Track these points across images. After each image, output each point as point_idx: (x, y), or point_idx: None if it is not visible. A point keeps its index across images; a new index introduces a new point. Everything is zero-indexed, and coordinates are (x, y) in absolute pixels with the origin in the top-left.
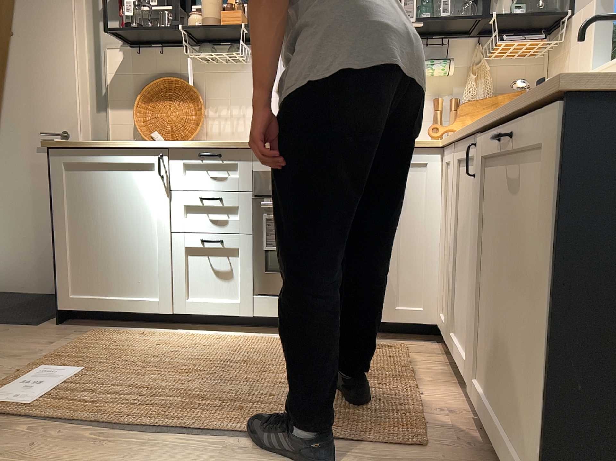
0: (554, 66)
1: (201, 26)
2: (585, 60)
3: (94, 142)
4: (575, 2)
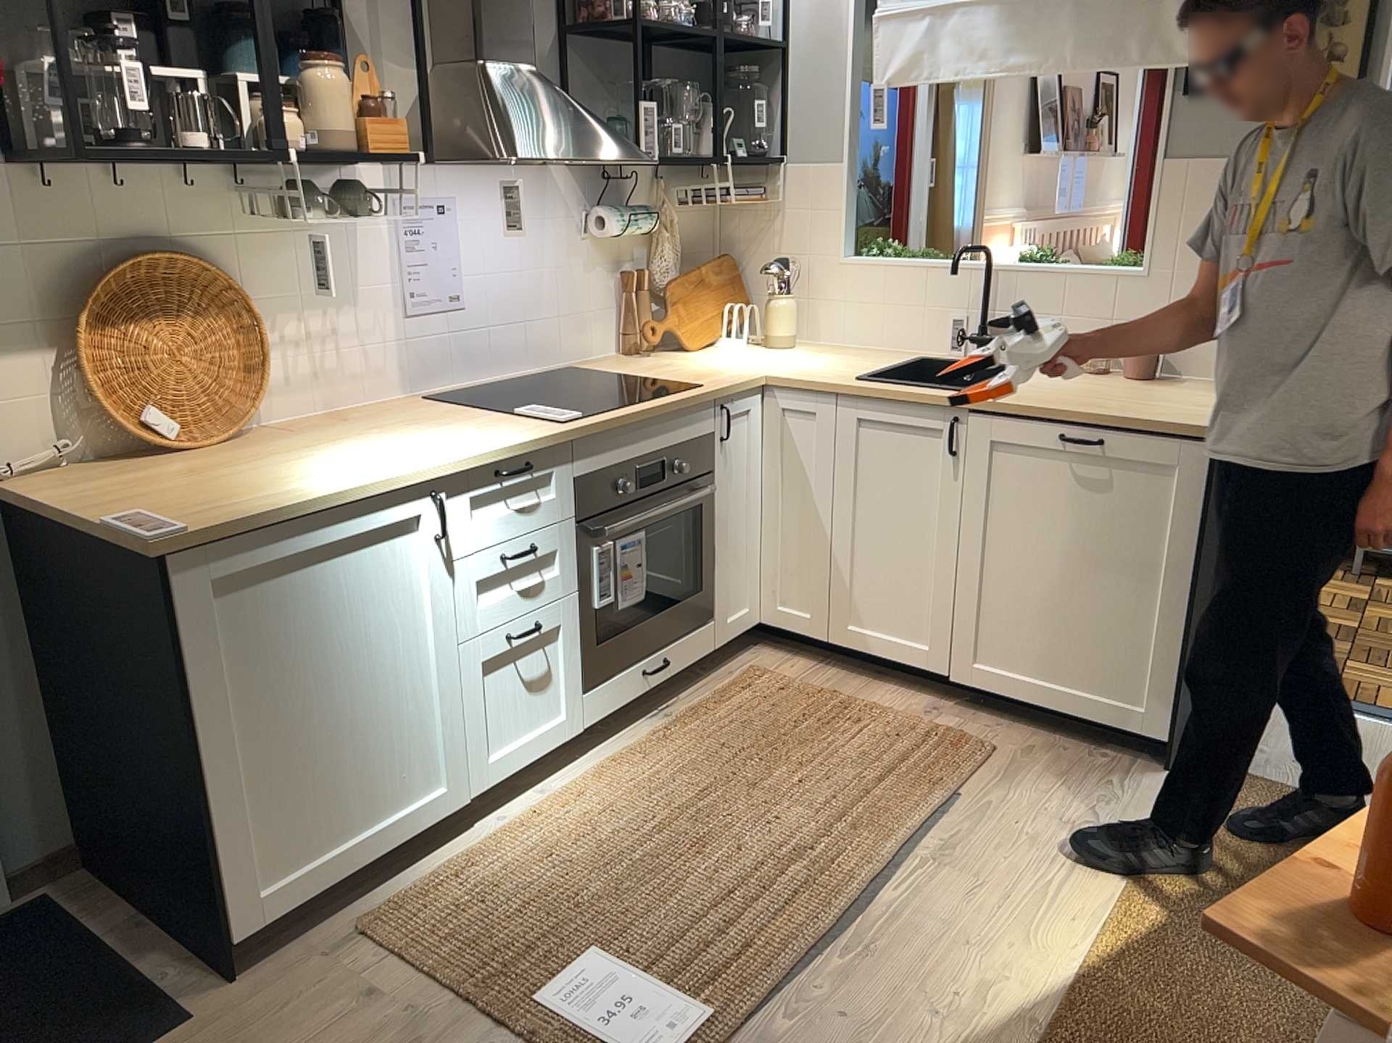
0: (748, 220)
1: (311, 146)
2: (829, 237)
3: (273, 502)
4: (792, 145)
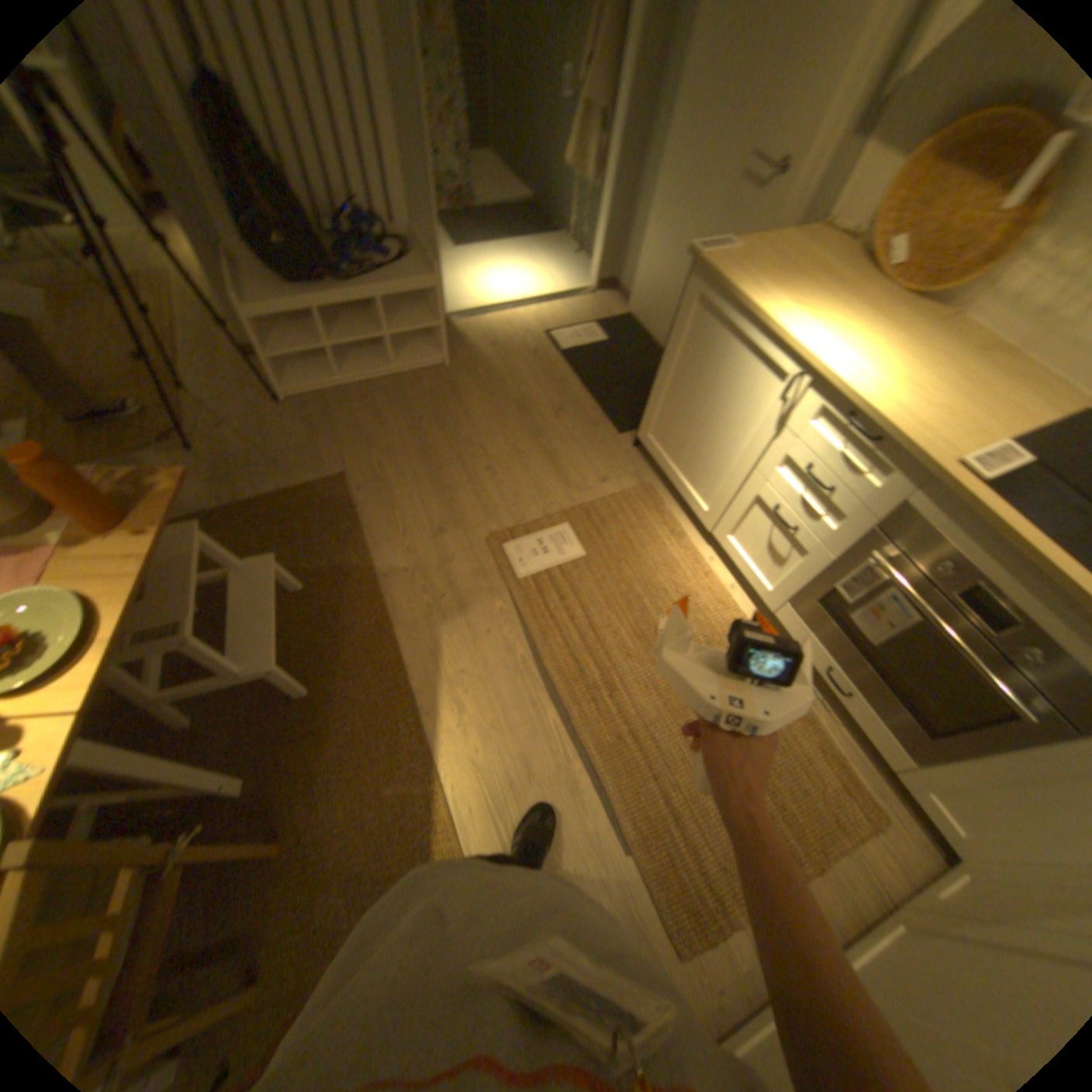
0: None
1: None
2: None
3: (747, 284)
4: None
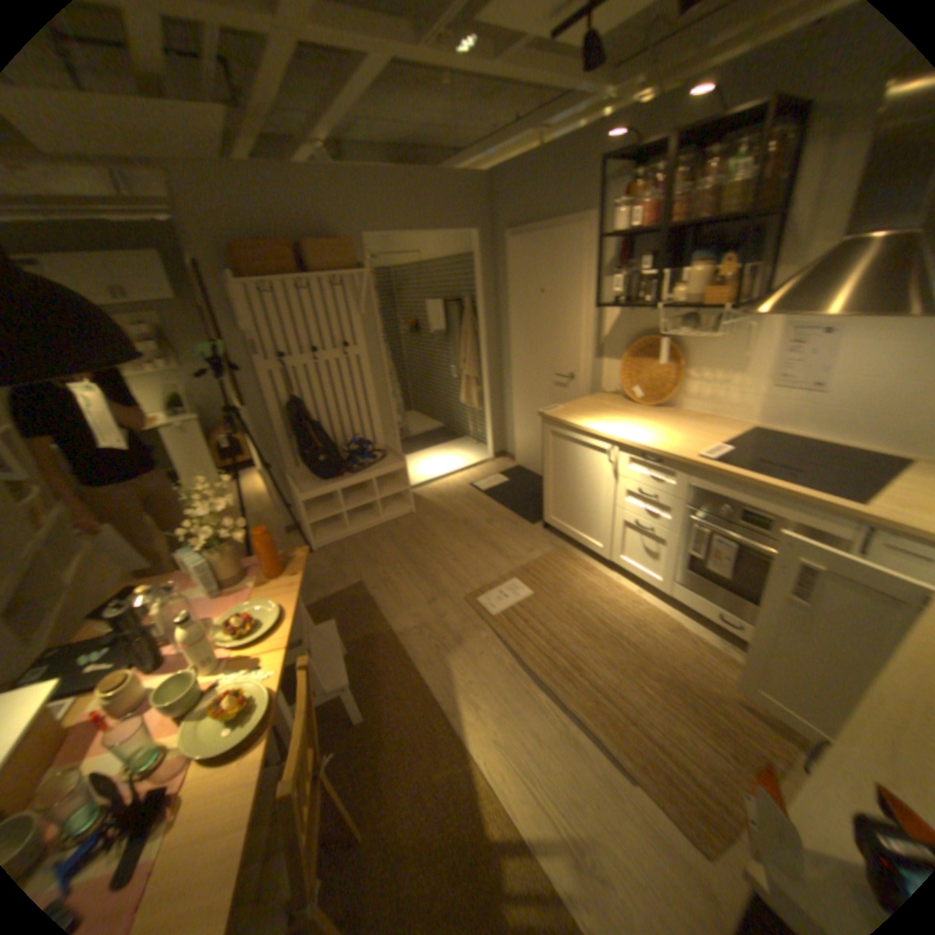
0: None
1: (685, 300)
2: None
3: (571, 419)
4: None
